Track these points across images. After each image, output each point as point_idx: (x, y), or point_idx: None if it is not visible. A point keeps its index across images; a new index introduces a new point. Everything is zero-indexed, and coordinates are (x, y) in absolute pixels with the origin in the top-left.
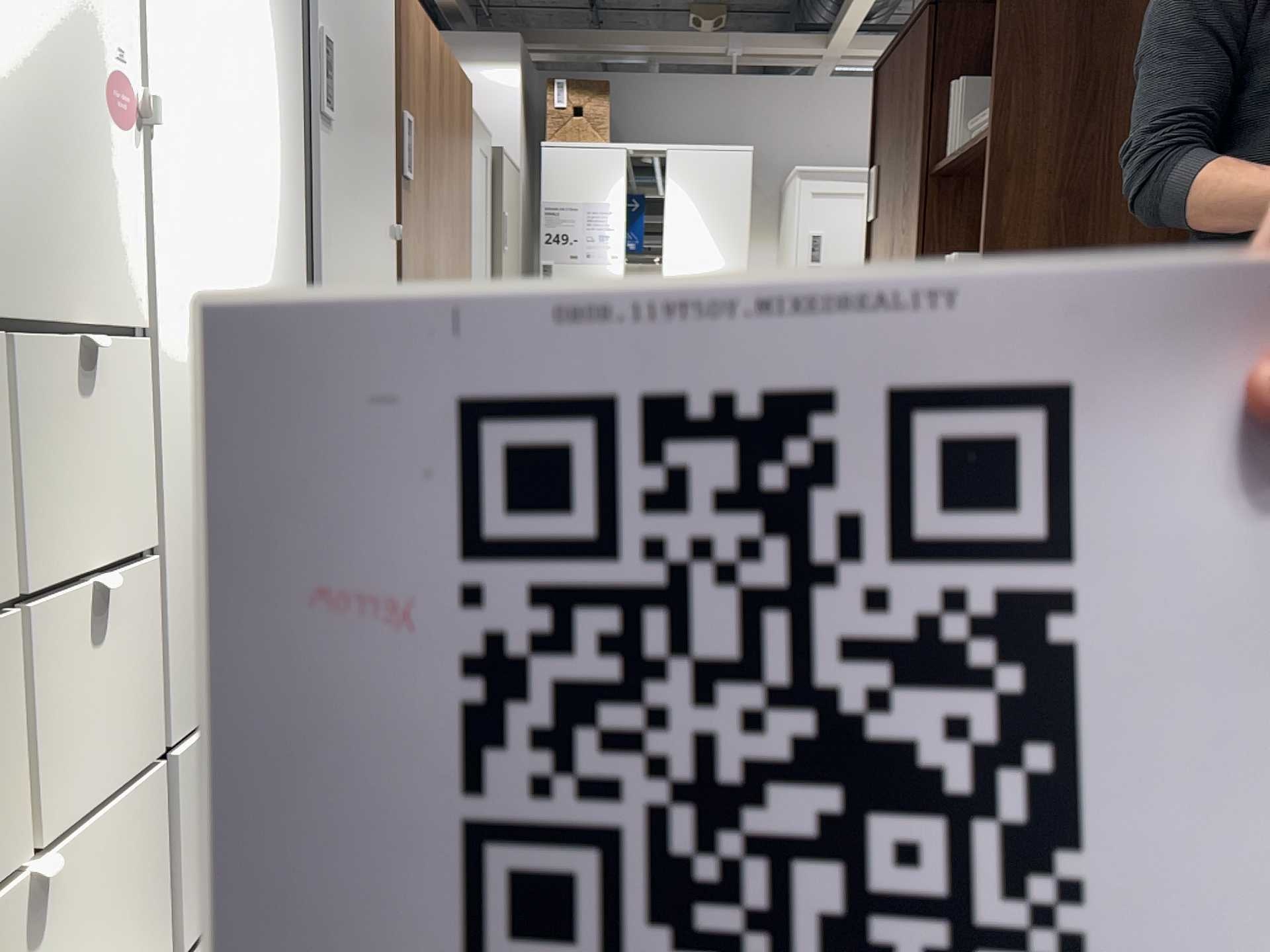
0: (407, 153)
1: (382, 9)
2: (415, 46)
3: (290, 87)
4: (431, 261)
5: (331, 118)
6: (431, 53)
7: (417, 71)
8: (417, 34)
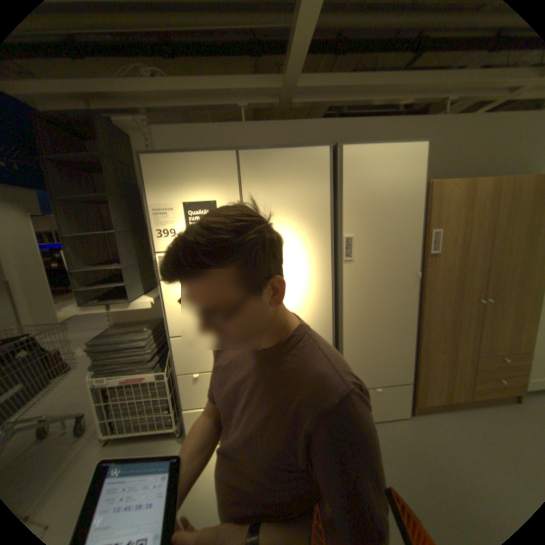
0: (434, 245)
1: (410, 203)
2: (452, 198)
3: (324, 260)
4: (469, 276)
5: (355, 258)
6: (479, 191)
7: (455, 207)
8: (456, 192)
